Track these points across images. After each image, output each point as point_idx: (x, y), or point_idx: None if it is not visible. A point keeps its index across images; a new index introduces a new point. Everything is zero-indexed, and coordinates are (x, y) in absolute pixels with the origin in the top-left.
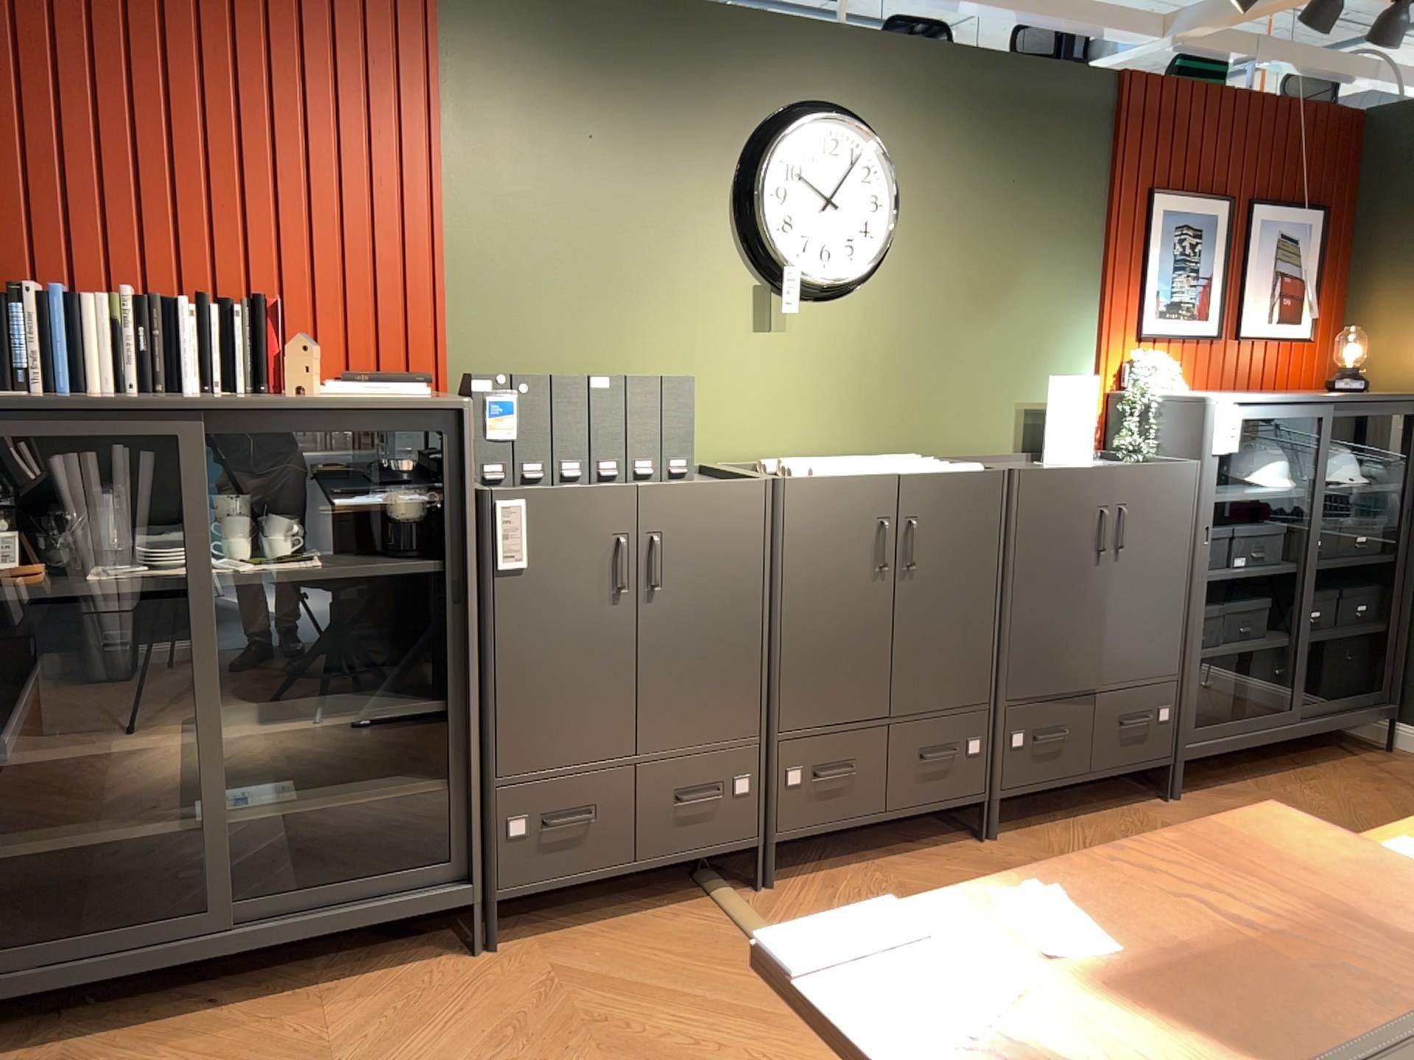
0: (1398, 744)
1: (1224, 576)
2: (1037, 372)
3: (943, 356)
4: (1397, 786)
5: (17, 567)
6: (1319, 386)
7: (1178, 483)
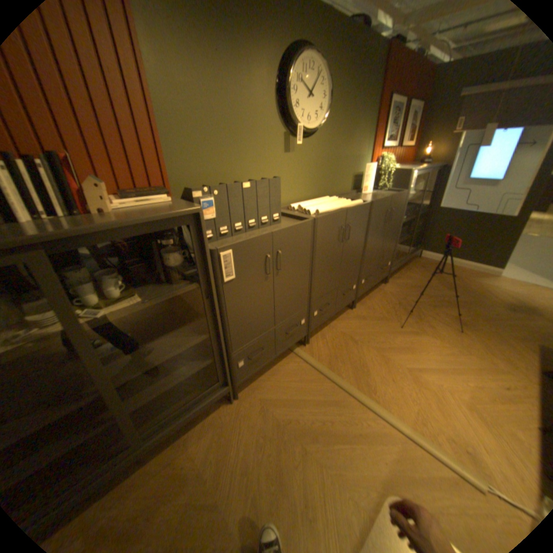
0: (421, 255)
1: (403, 222)
2: (358, 162)
3: (336, 158)
4: (428, 268)
5: None
6: (413, 160)
7: (403, 198)
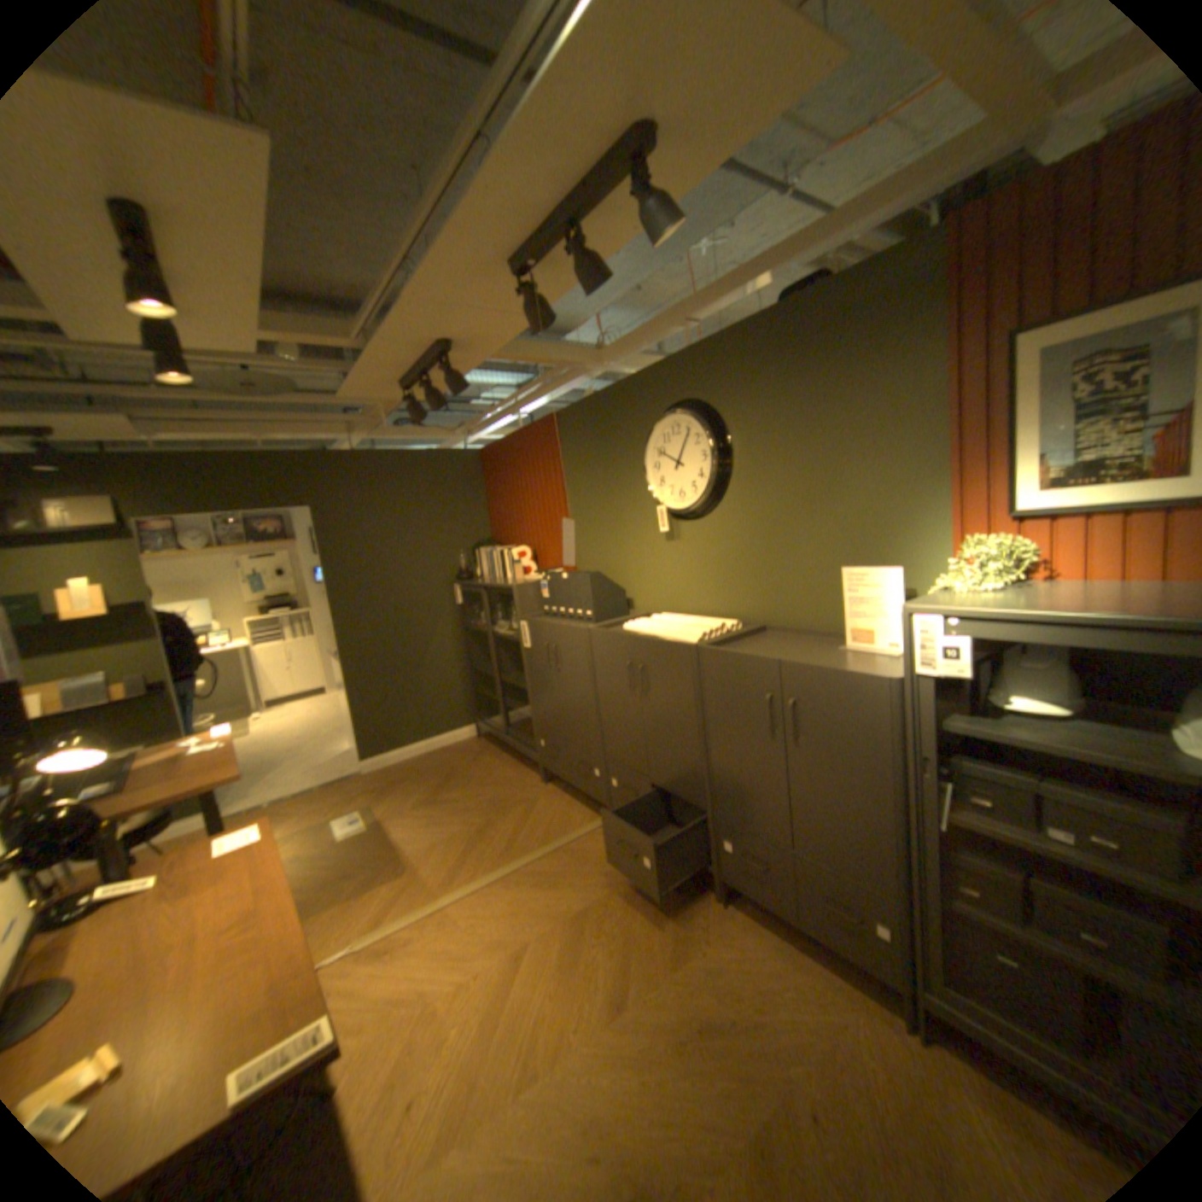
0: None
1: (997, 835)
2: (873, 560)
3: (778, 550)
4: None
5: (487, 623)
6: None
7: (862, 695)
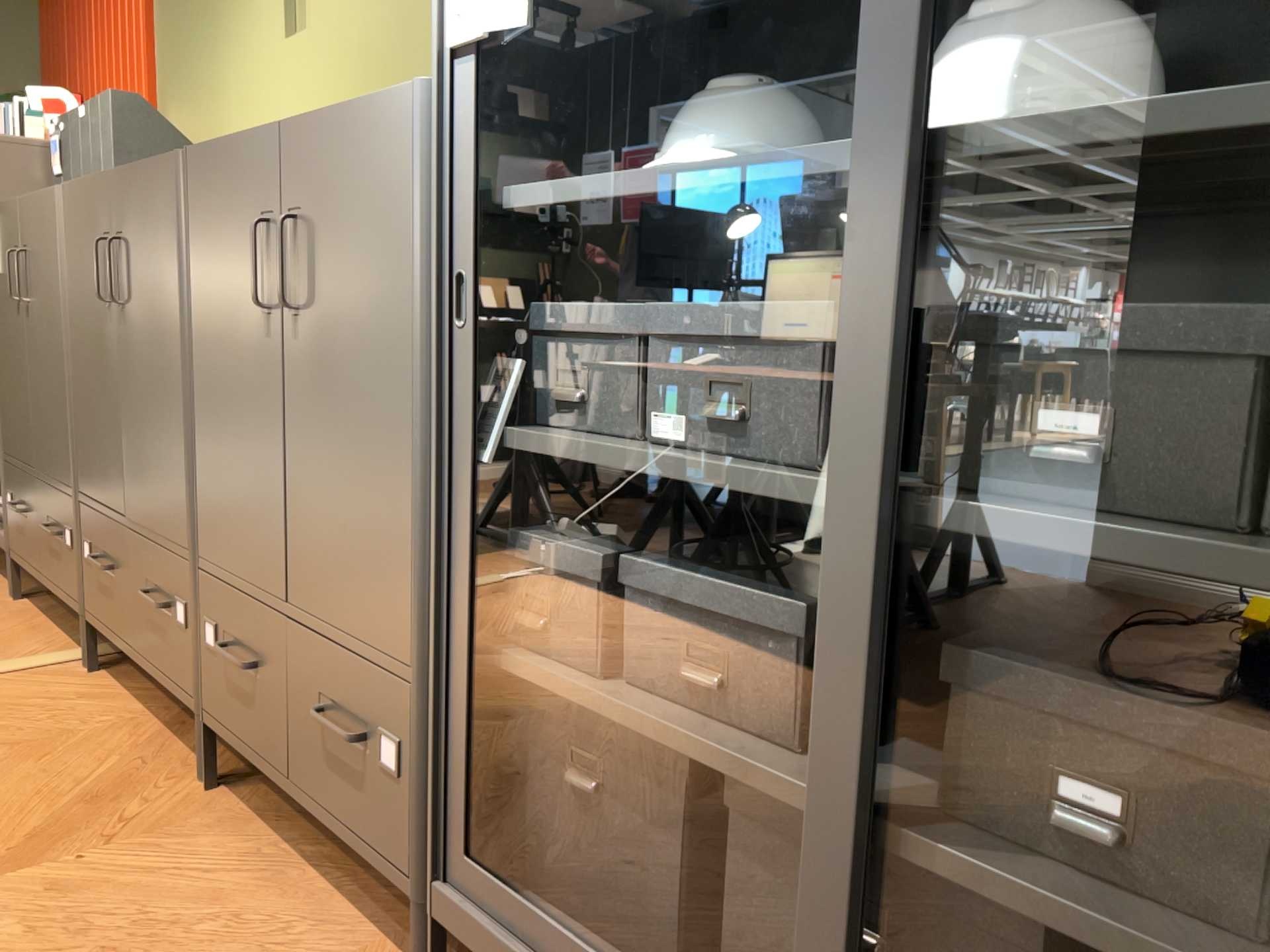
0: None
1: (570, 447)
2: None
3: None
4: None
5: None
6: None
7: (378, 147)
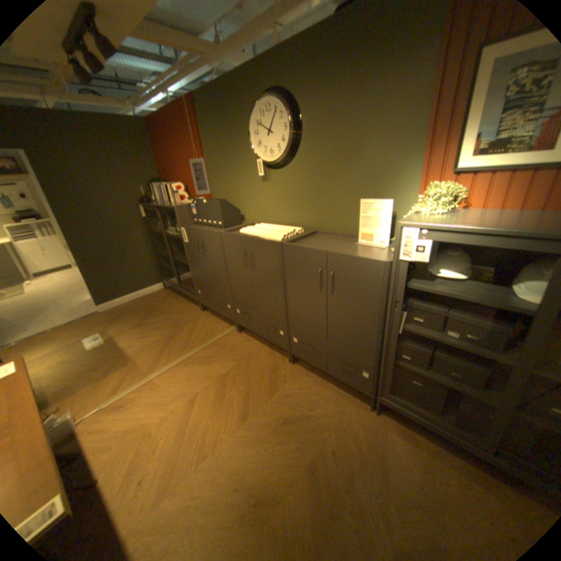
0: None
1: (424, 334)
2: (376, 195)
3: (325, 188)
4: None
5: (163, 227)
6: None
7: (369, 270)
